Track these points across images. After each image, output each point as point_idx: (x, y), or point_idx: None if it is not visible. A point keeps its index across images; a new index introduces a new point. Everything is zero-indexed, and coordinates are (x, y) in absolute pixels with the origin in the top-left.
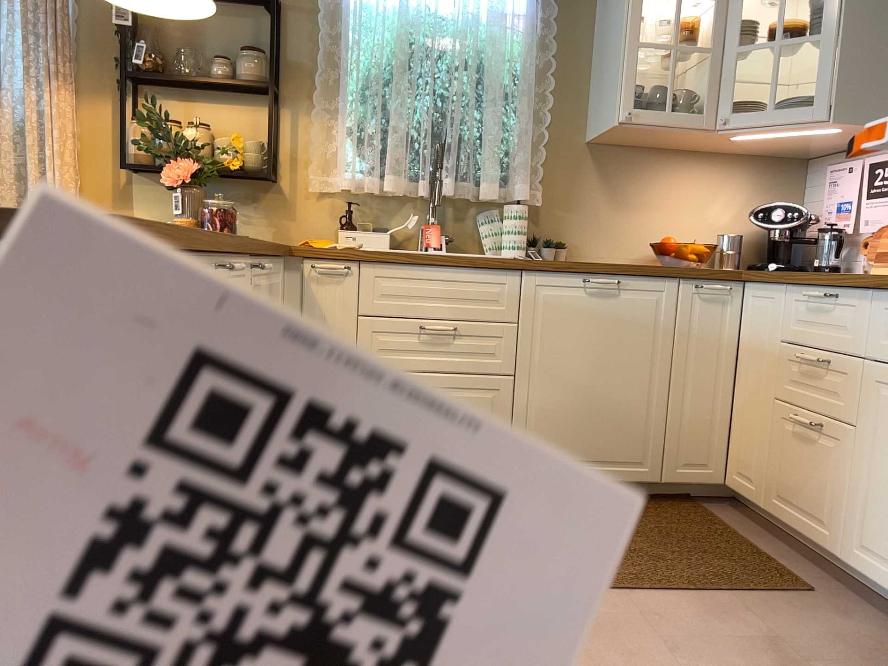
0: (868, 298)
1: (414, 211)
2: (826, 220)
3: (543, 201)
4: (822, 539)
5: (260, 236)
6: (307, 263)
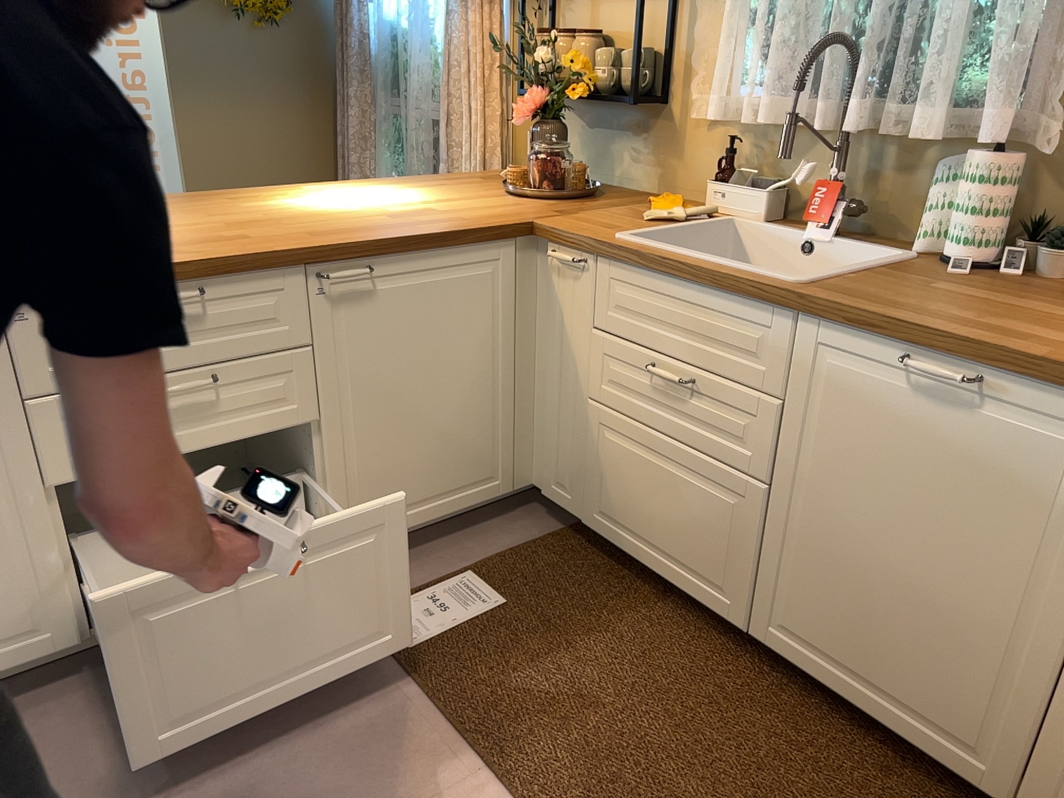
0: None
1: (829, 155)
2: None
3: (1056, 148)
4: None
5: (644, 179)
6: (550, 246)
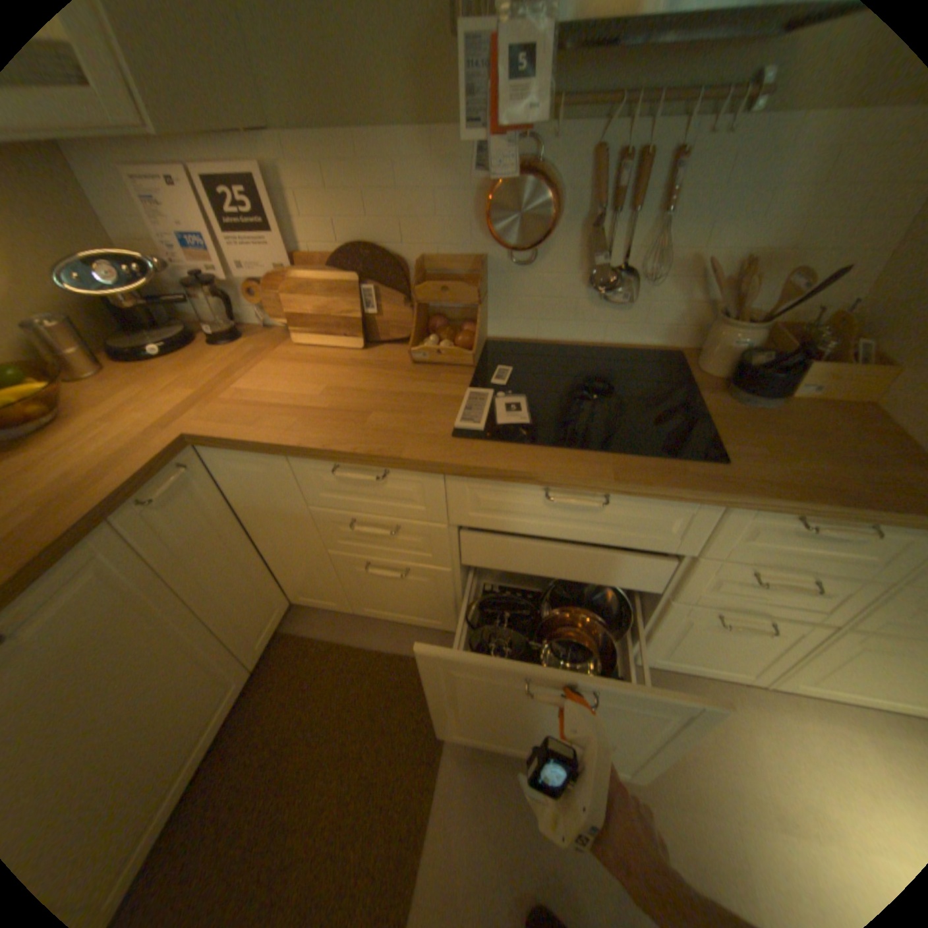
0: (438, 474)
1: None
2: (168, 256)
3: None
4: (434, 624)
5: None
6: None
